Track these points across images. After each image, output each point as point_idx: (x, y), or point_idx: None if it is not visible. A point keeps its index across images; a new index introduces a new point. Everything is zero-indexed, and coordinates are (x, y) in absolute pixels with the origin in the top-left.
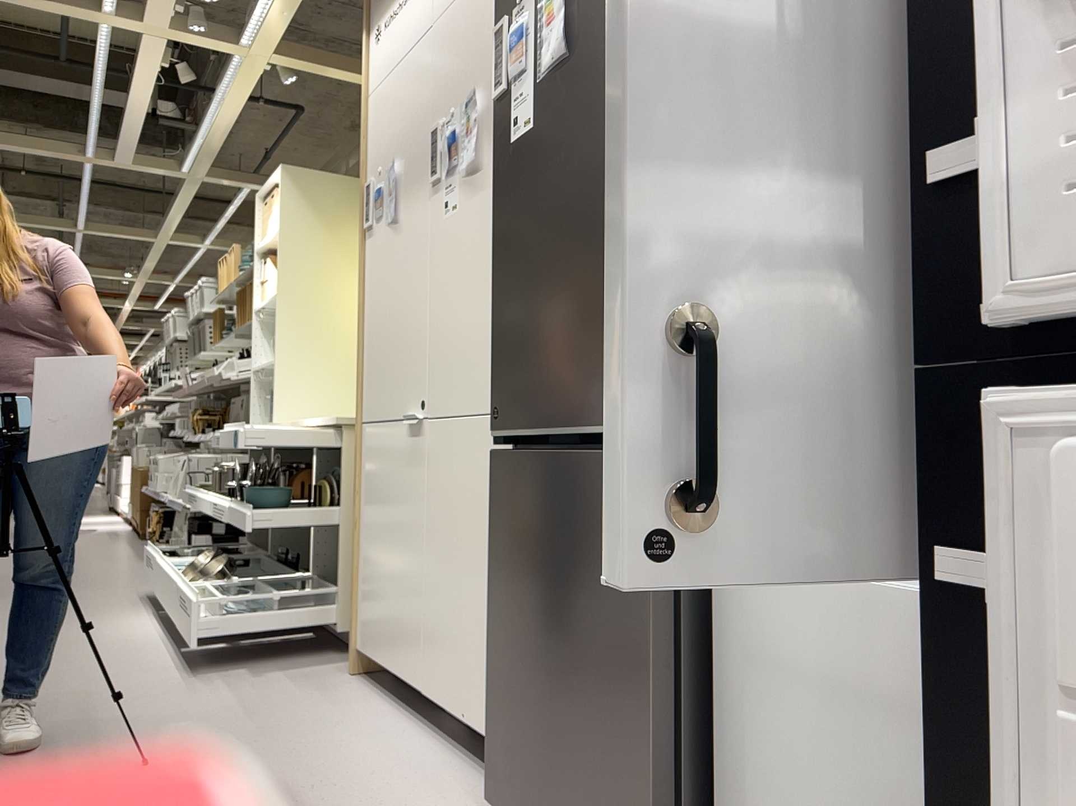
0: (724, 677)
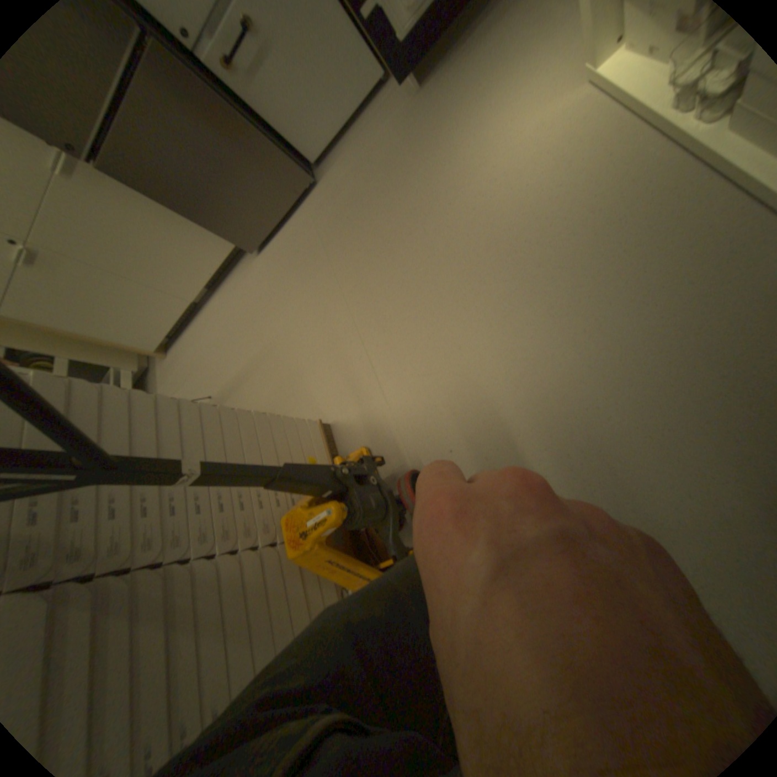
0: (243, 97)
